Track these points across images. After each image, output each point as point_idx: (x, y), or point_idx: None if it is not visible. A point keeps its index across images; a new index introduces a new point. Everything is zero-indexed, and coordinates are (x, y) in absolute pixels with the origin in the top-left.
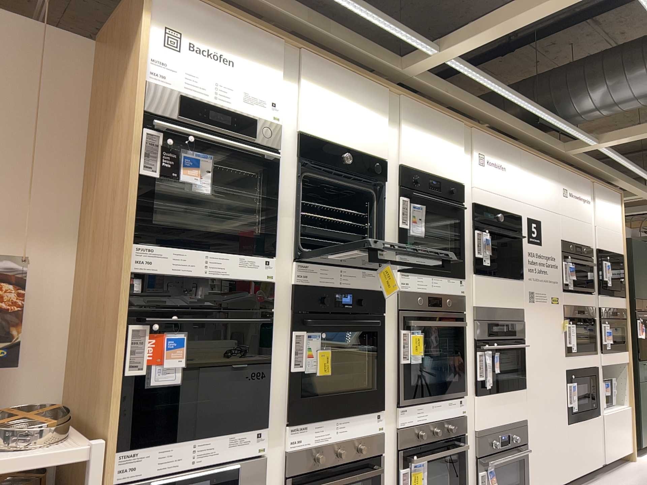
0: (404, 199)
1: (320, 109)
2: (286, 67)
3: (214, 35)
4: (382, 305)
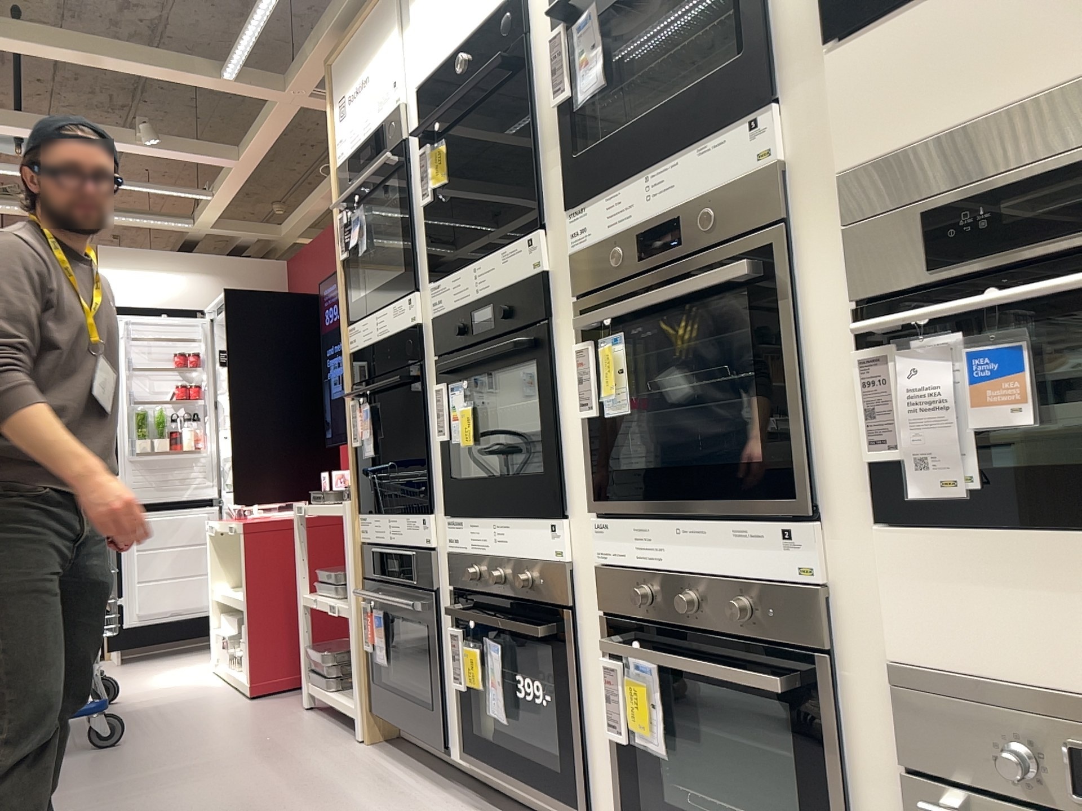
0: (557, 28)
1: (426, 21)
2: (398, 10)
3: (353, 64)
4: (540, 306)
